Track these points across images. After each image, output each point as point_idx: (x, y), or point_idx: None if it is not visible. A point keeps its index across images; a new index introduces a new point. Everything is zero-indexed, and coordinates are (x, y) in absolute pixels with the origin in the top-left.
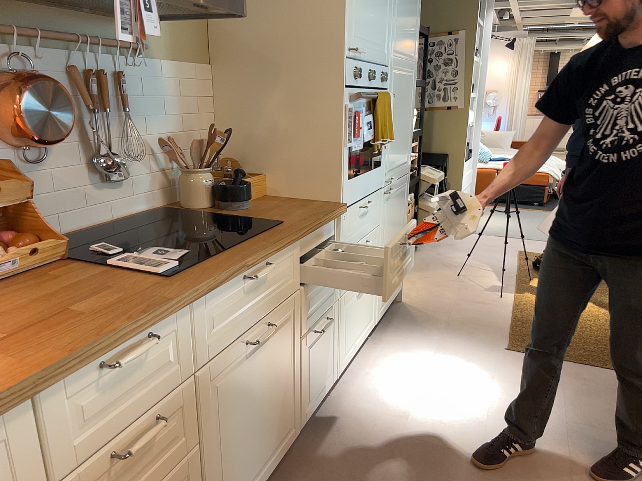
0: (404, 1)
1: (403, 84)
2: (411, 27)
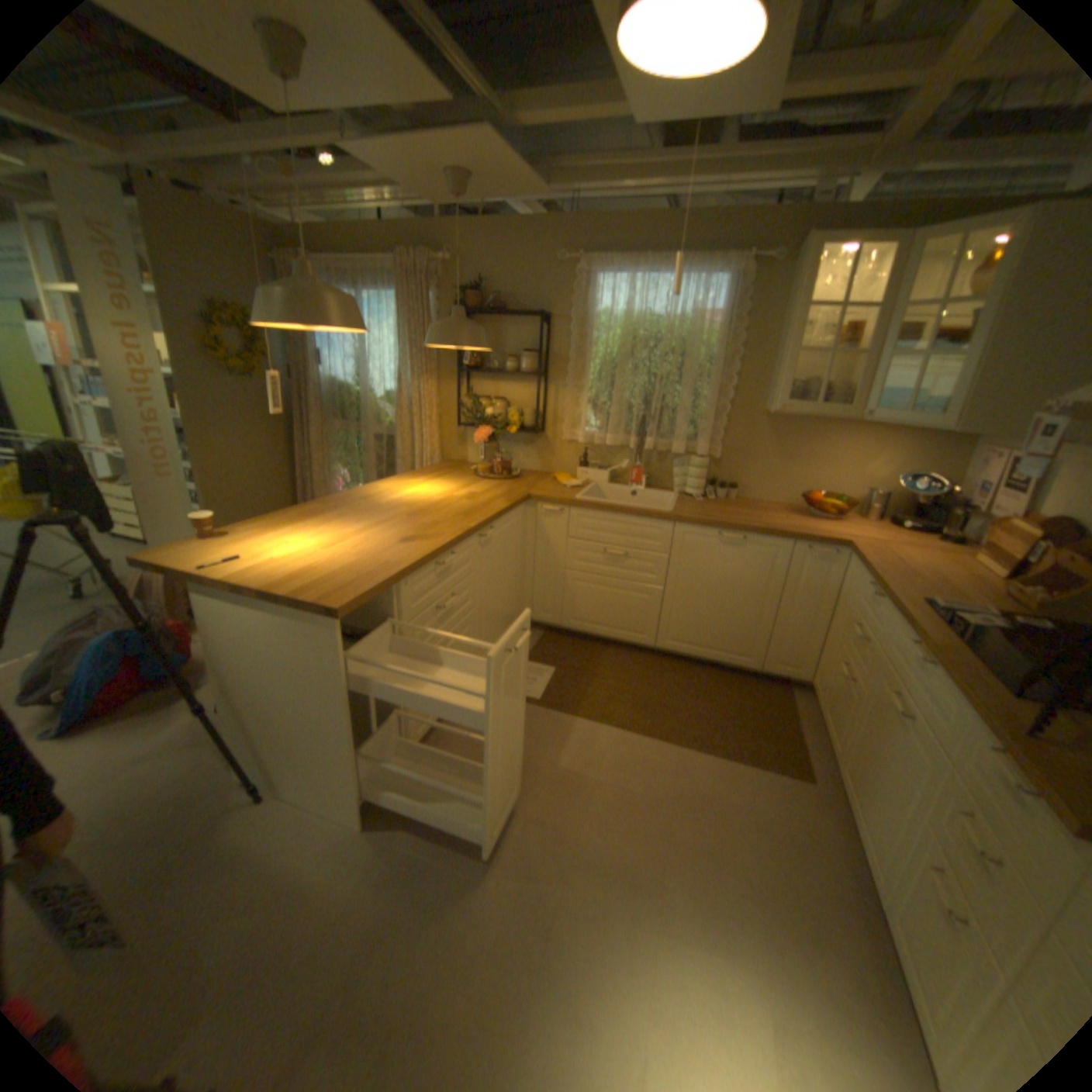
0: None
1: None
2: None
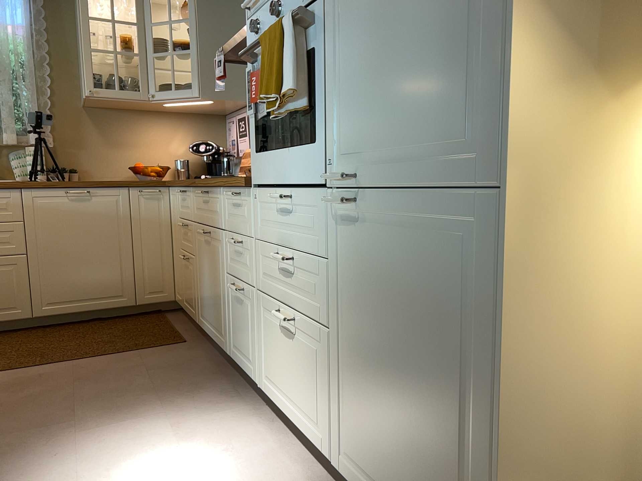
0: None
1: None
2: None
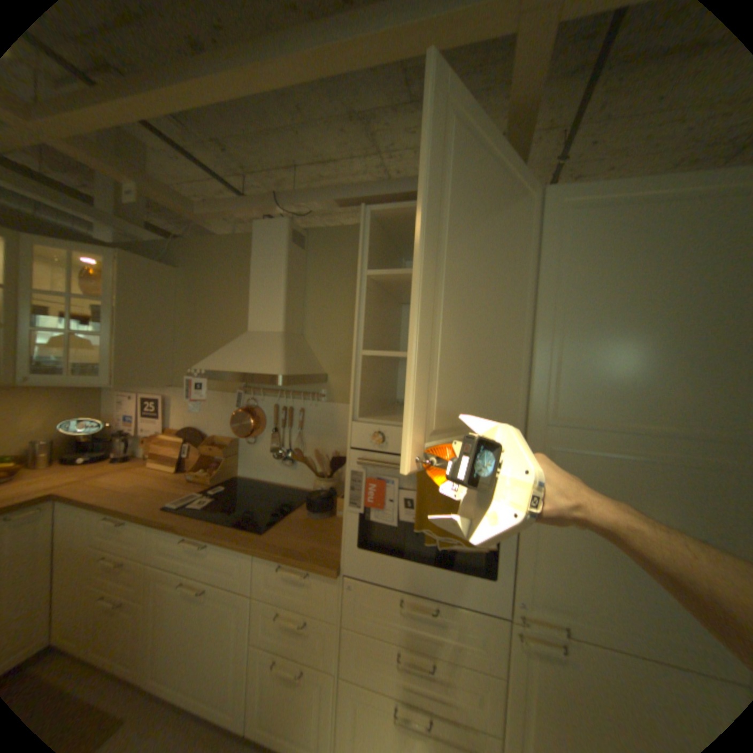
0: (611, 336)
1: (626, 474)
2: (679, 374)
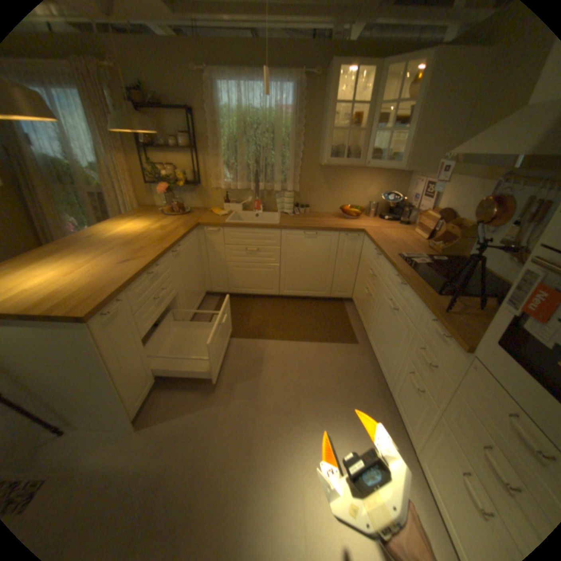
0: None
1: None
2: None
